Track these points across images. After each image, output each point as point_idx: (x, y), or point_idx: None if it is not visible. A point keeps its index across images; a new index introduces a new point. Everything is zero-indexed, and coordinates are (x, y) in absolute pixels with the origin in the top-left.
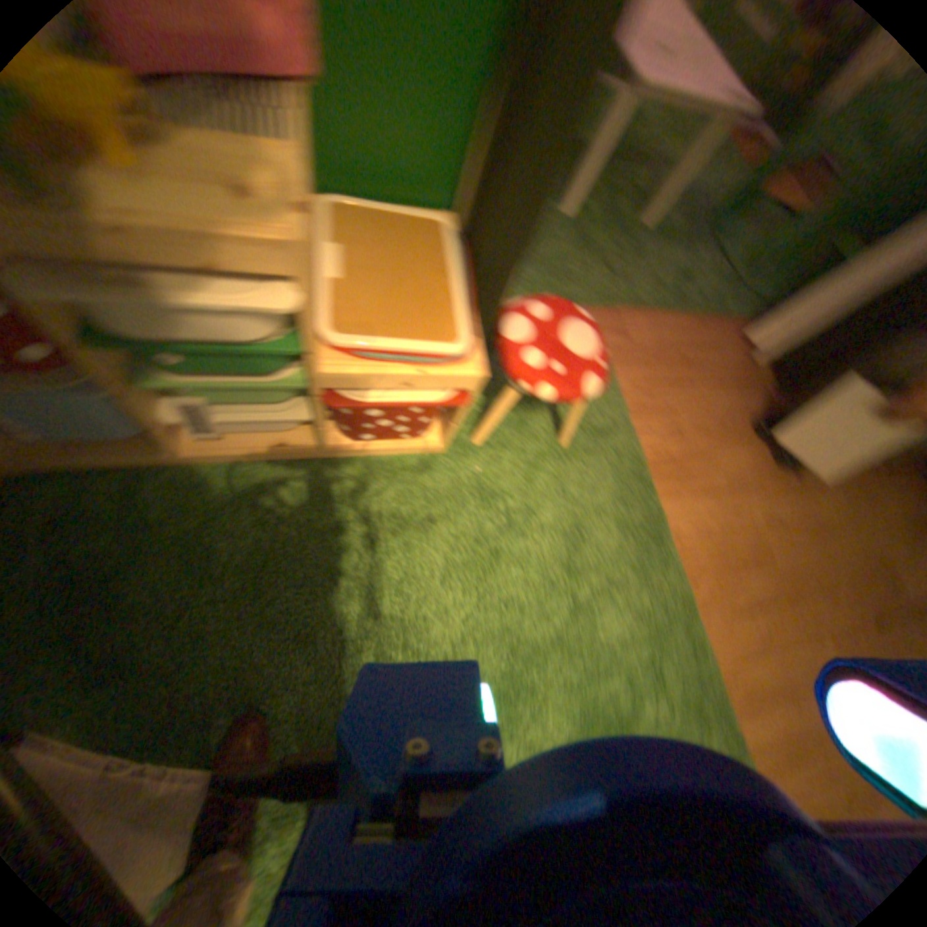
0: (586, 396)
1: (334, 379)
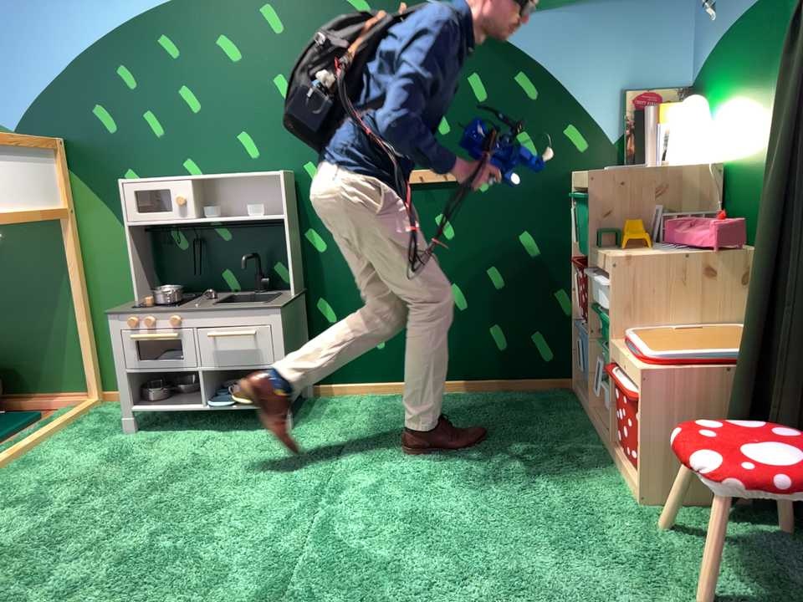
0: (693, 461)
1: (614, 353)
